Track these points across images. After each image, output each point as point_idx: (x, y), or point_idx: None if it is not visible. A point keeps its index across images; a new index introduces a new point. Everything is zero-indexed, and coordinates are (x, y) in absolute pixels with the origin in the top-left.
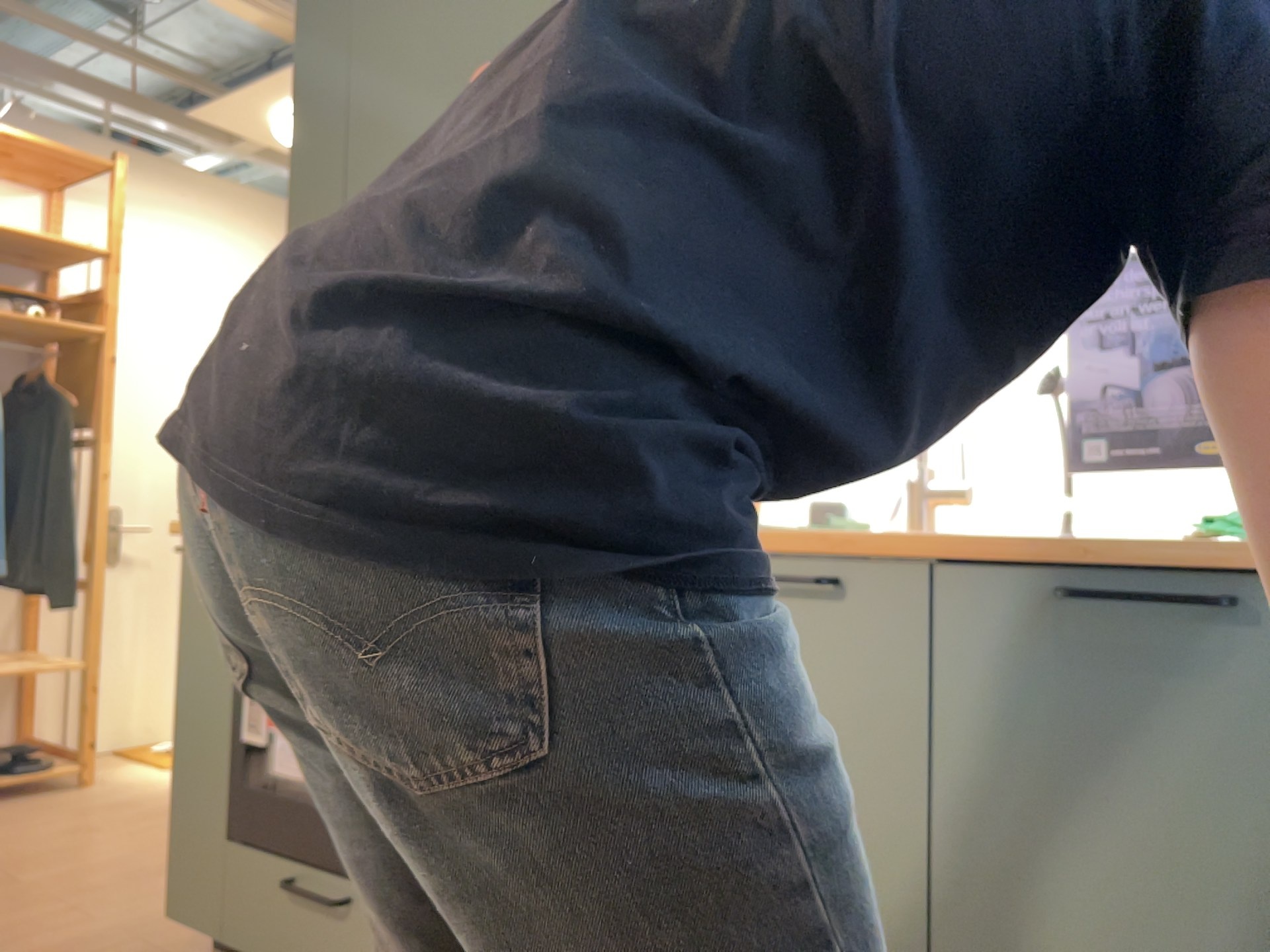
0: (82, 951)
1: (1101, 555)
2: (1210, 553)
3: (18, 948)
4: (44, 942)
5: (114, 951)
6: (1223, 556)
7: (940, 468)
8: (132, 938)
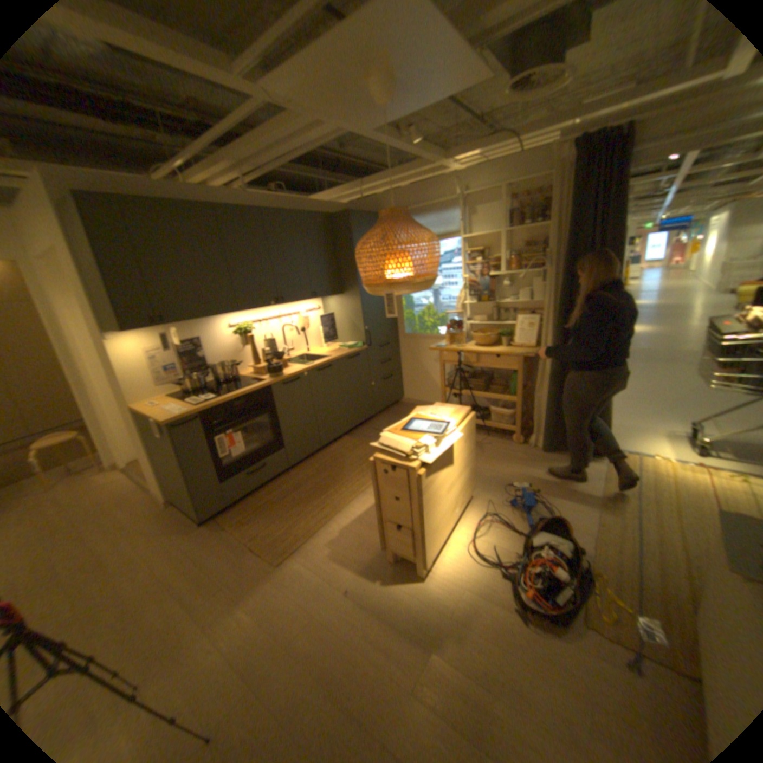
0: (174, 559)
1: (349, 354)
2: (355, 351)
3: (159, 578)
4: (158, 573)
5: (180, 551)
6: (354, 351)
7: (285, 346)
8: (171, 551)
